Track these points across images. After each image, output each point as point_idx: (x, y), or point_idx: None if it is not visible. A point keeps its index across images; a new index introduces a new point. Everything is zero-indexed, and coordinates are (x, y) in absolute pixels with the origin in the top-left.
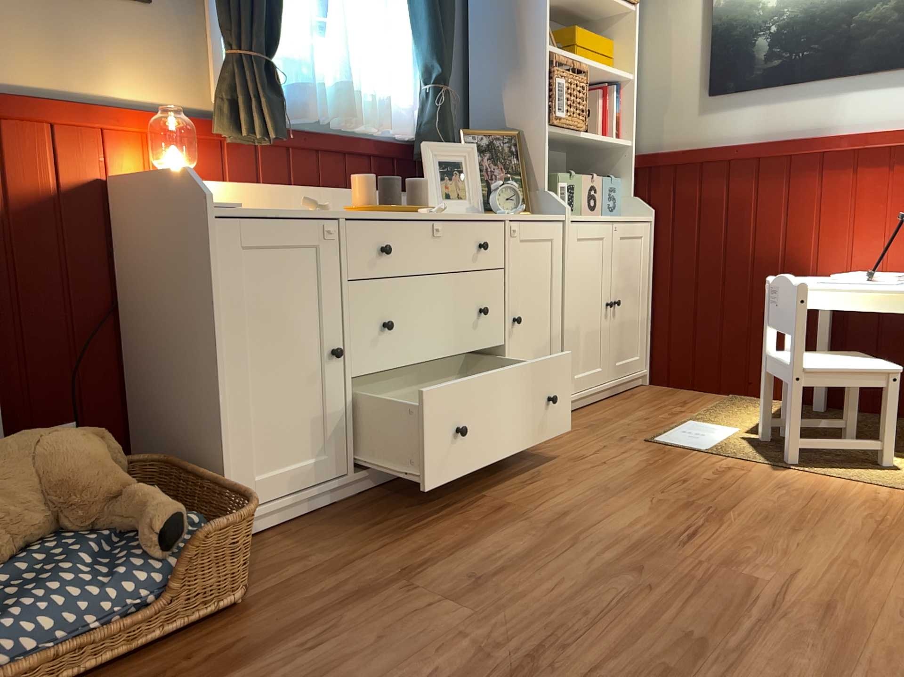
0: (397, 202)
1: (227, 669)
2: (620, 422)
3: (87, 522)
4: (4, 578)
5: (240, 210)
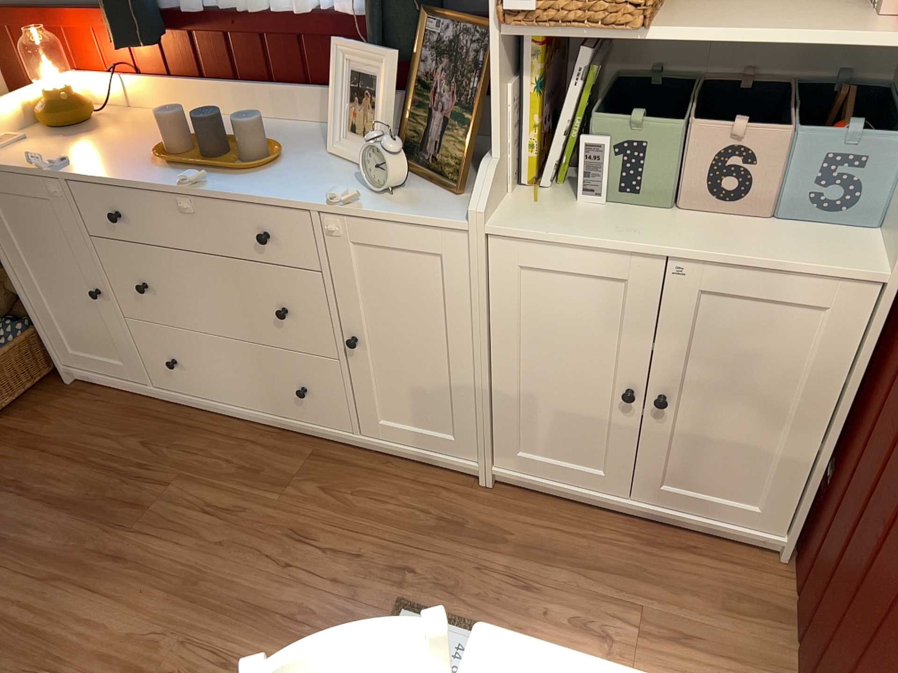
0: (215, 150)
1: None
2: (490, 552)
3: None
4: None
5: (10, 159)
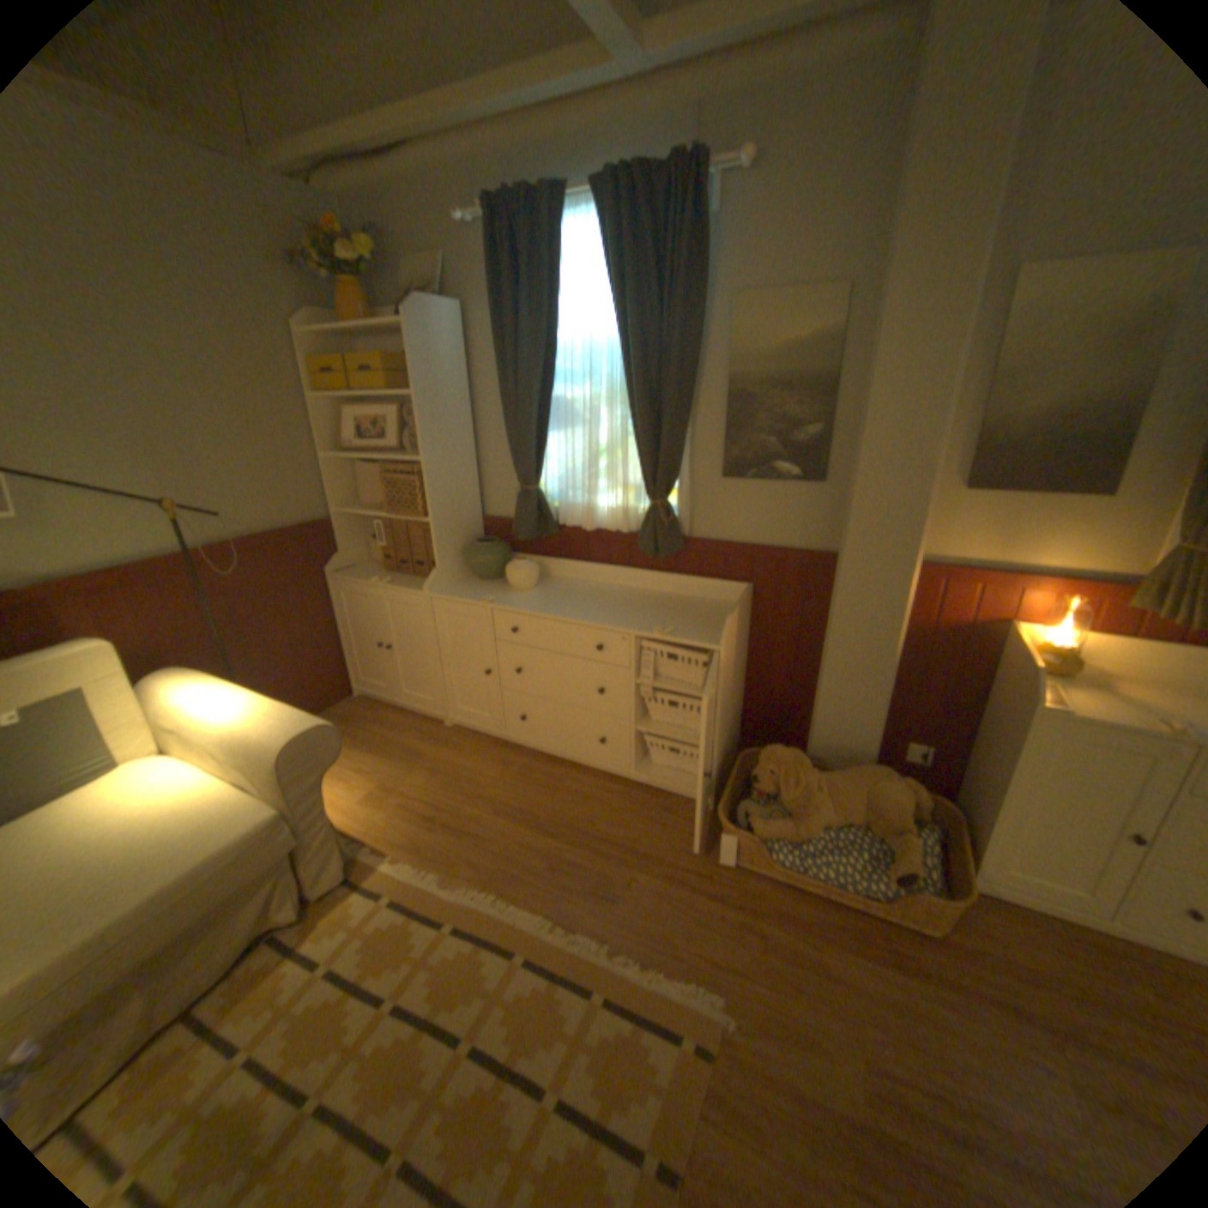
0: None
1: (897, 969)
2: None
3: (882, 835)
4: (833, 837)
5: (1081, 709)
